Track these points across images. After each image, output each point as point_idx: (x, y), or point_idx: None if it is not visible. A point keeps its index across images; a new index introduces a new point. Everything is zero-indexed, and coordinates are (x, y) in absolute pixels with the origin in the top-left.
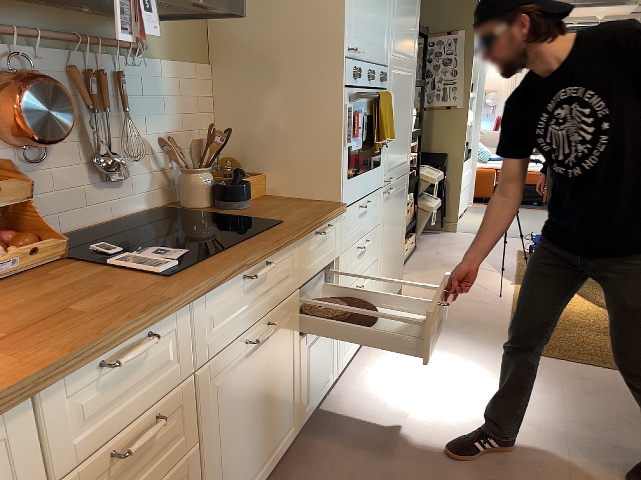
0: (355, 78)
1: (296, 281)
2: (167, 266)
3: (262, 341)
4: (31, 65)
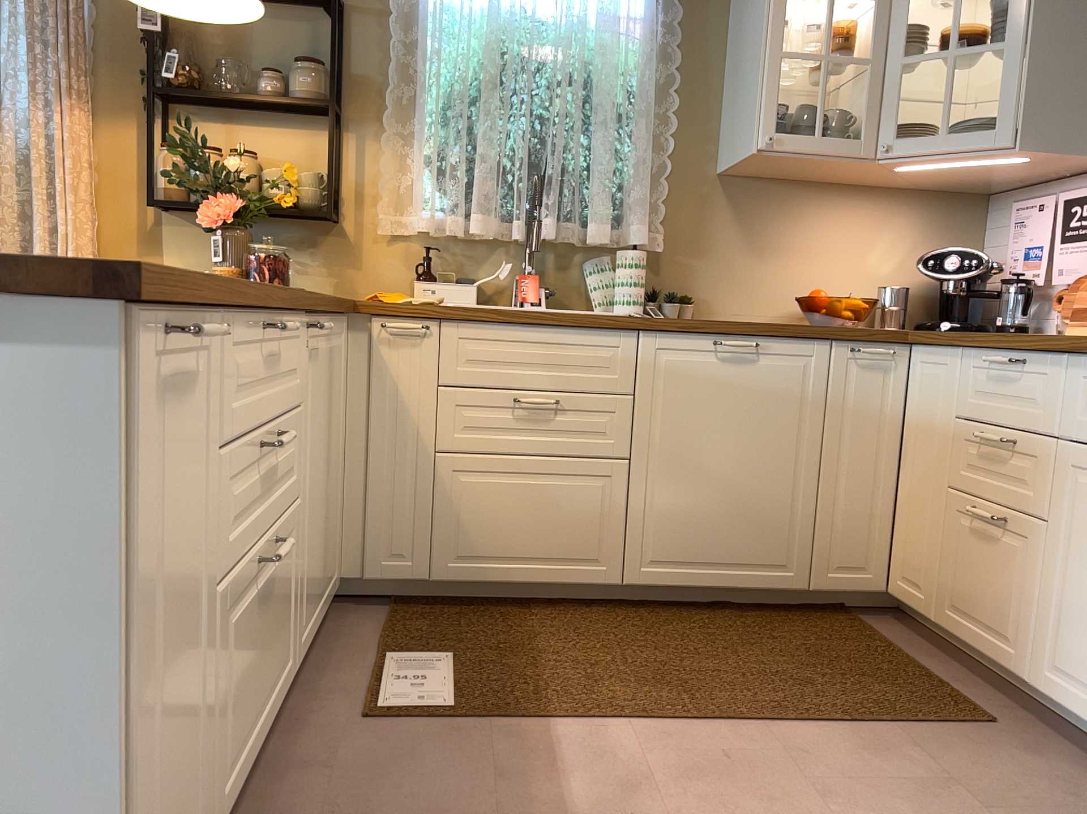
0: None
1: None
2: None
3: None
4: None
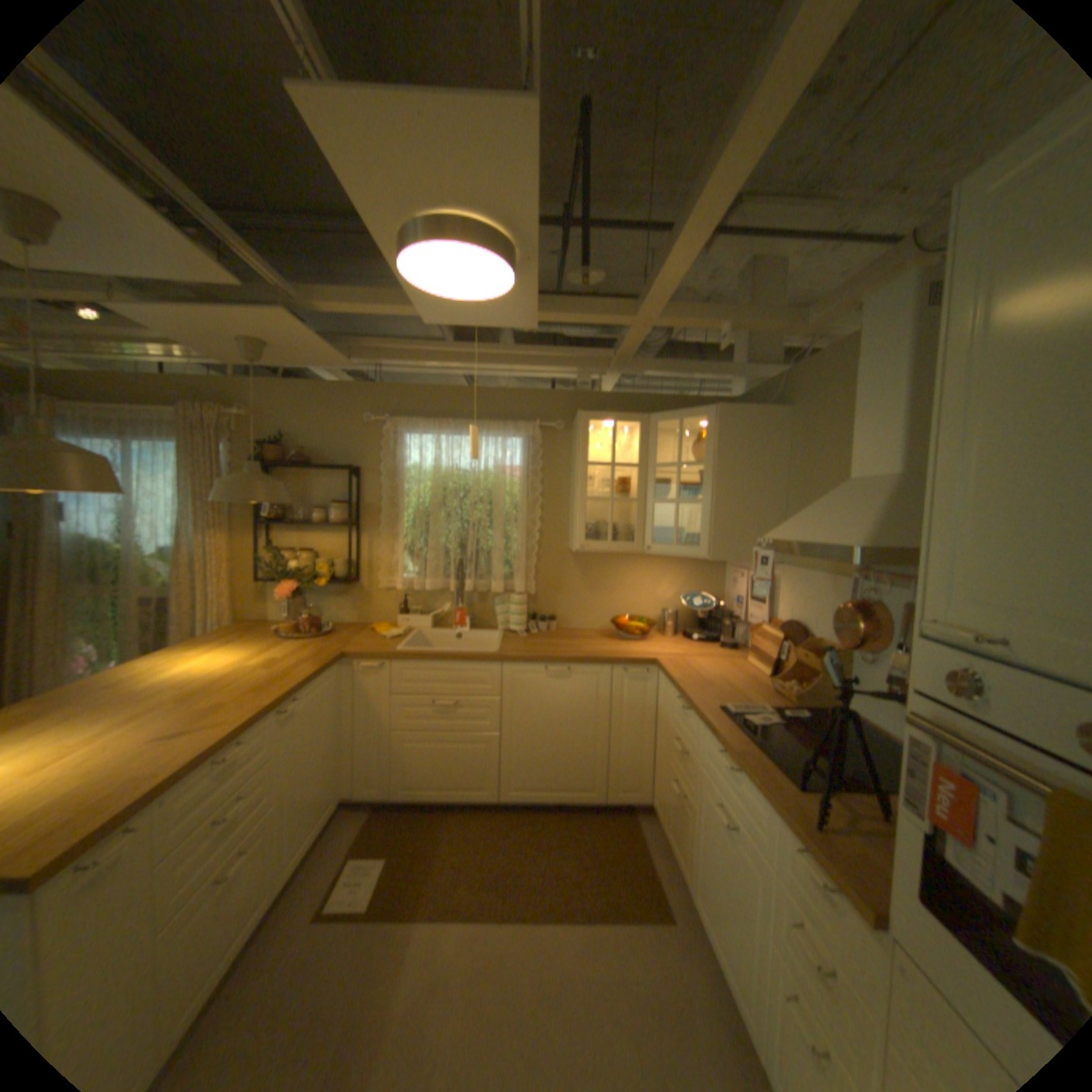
0: (962, 695)
1: (779, 867)
2: (736, 714)
3: (735, 839)
4: (885, 599)
